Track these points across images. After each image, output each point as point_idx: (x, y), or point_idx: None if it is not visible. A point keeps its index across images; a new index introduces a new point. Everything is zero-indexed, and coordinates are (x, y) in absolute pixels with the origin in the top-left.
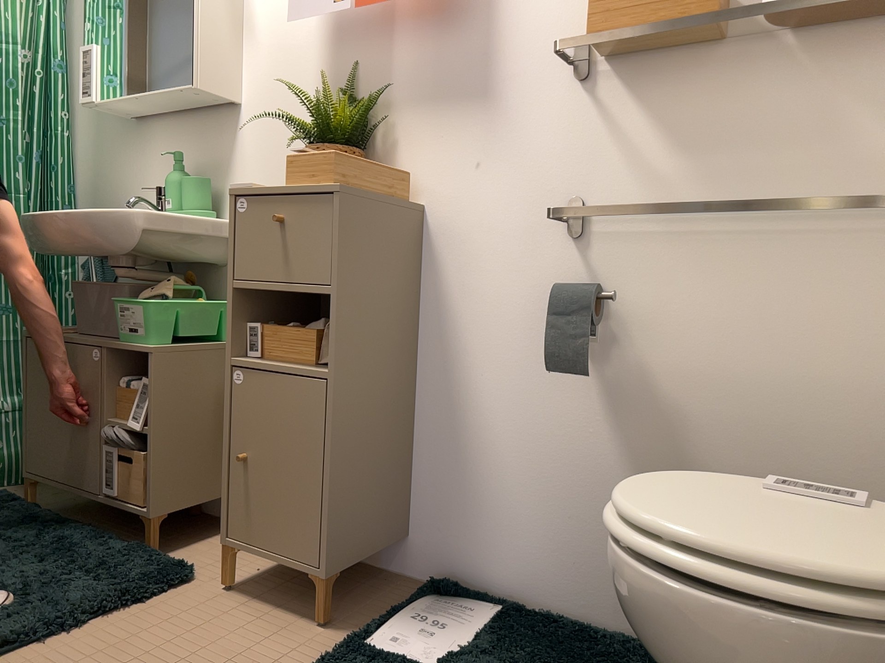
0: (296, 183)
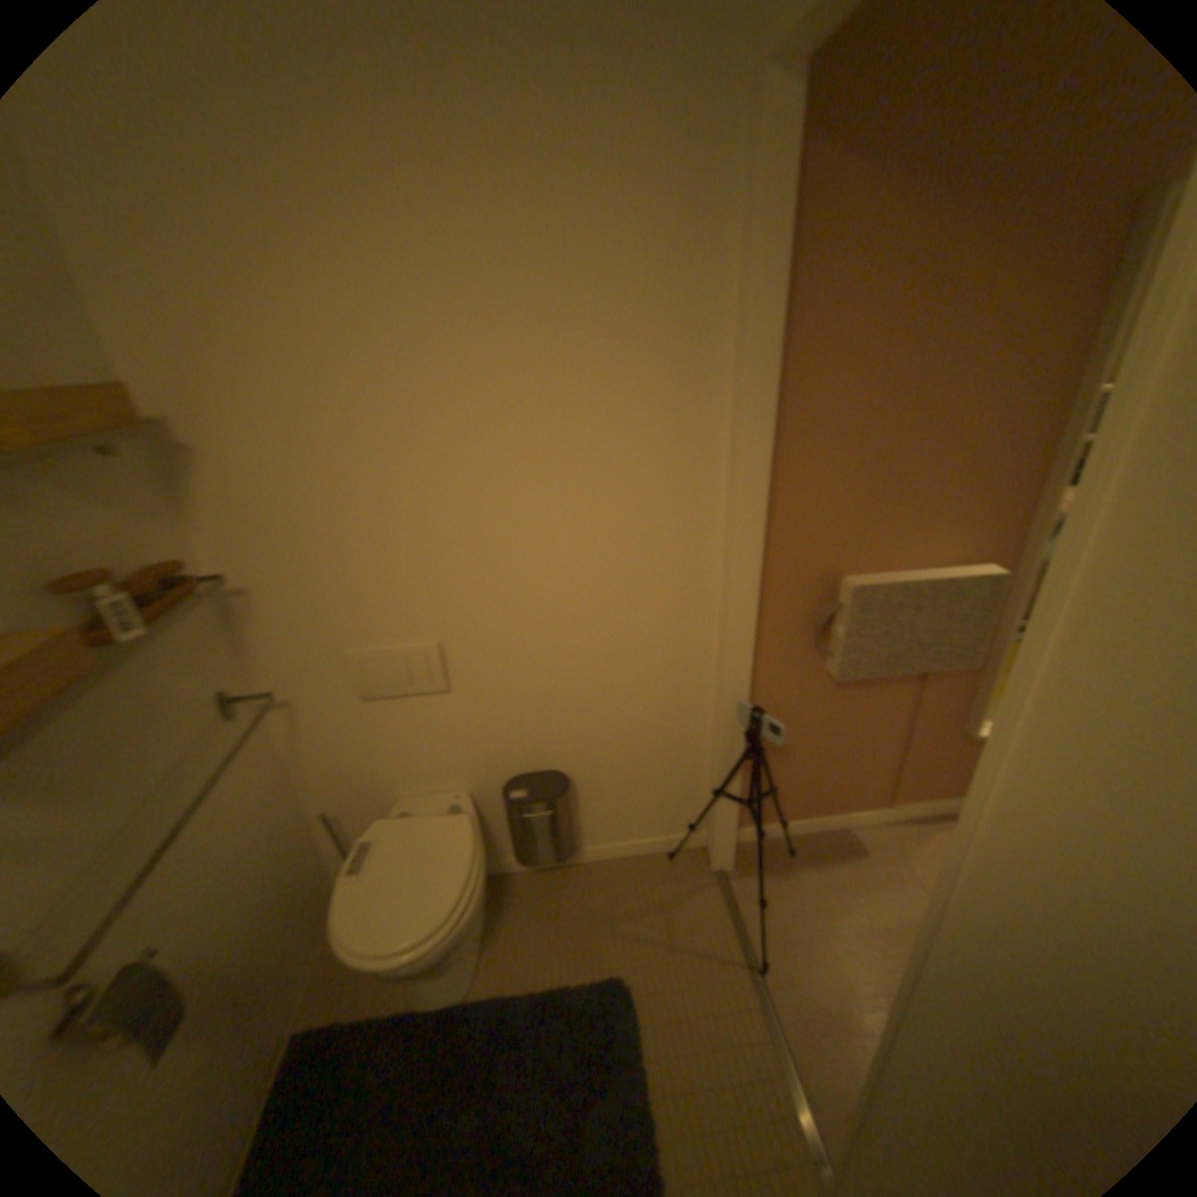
0: None
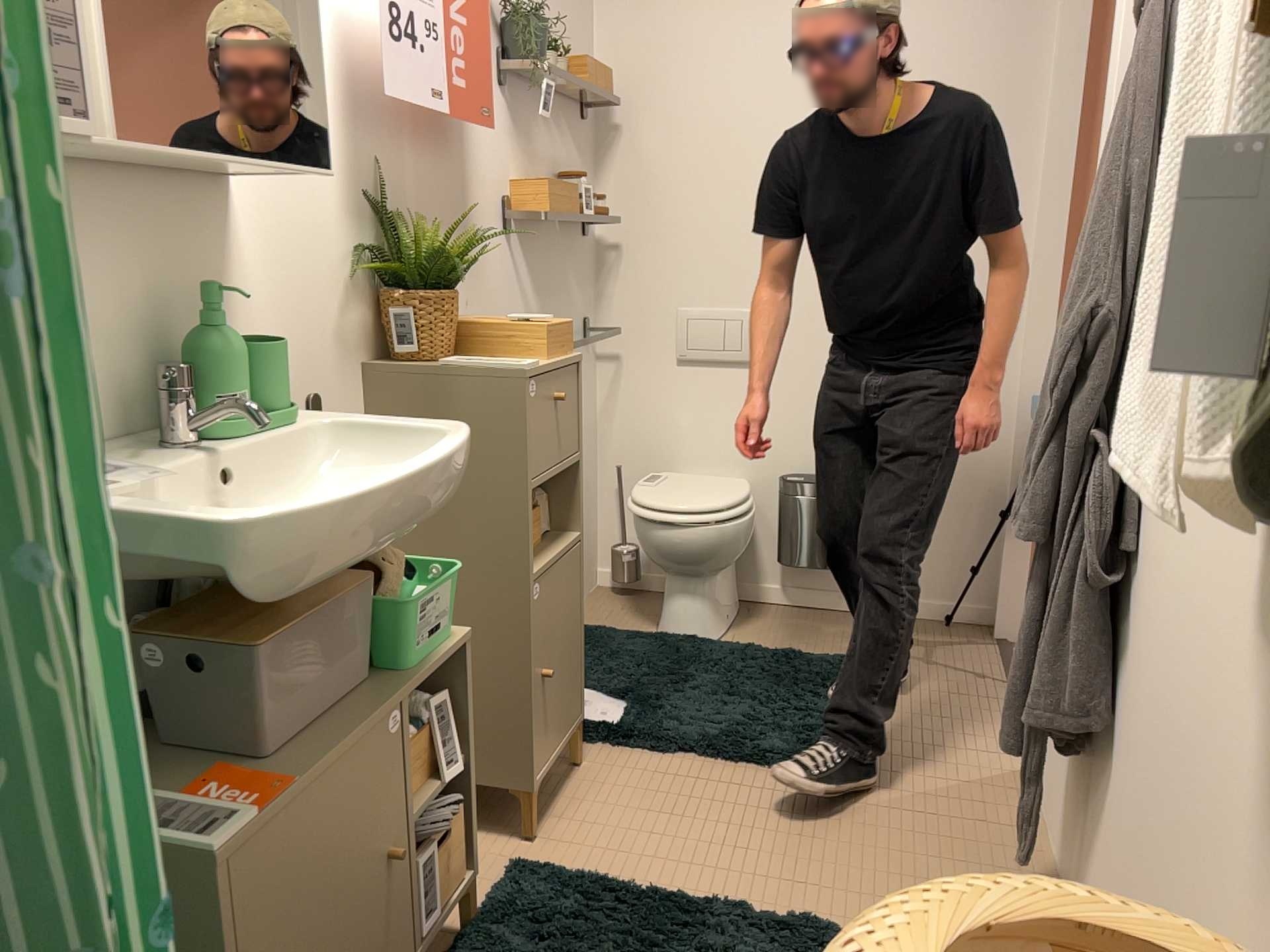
0: (560, 358)
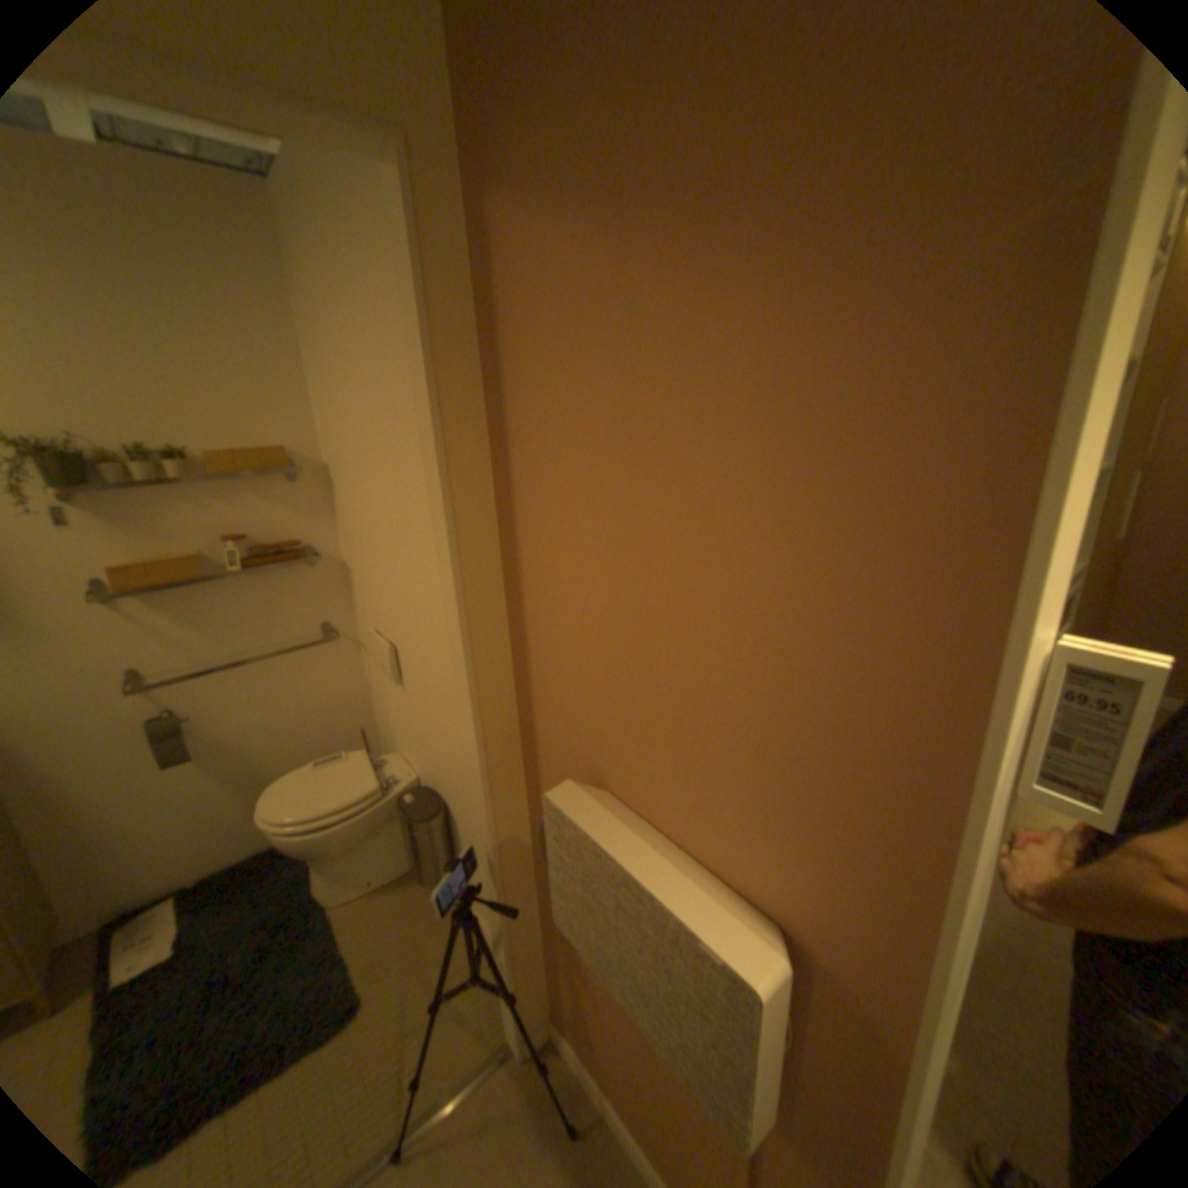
0: None
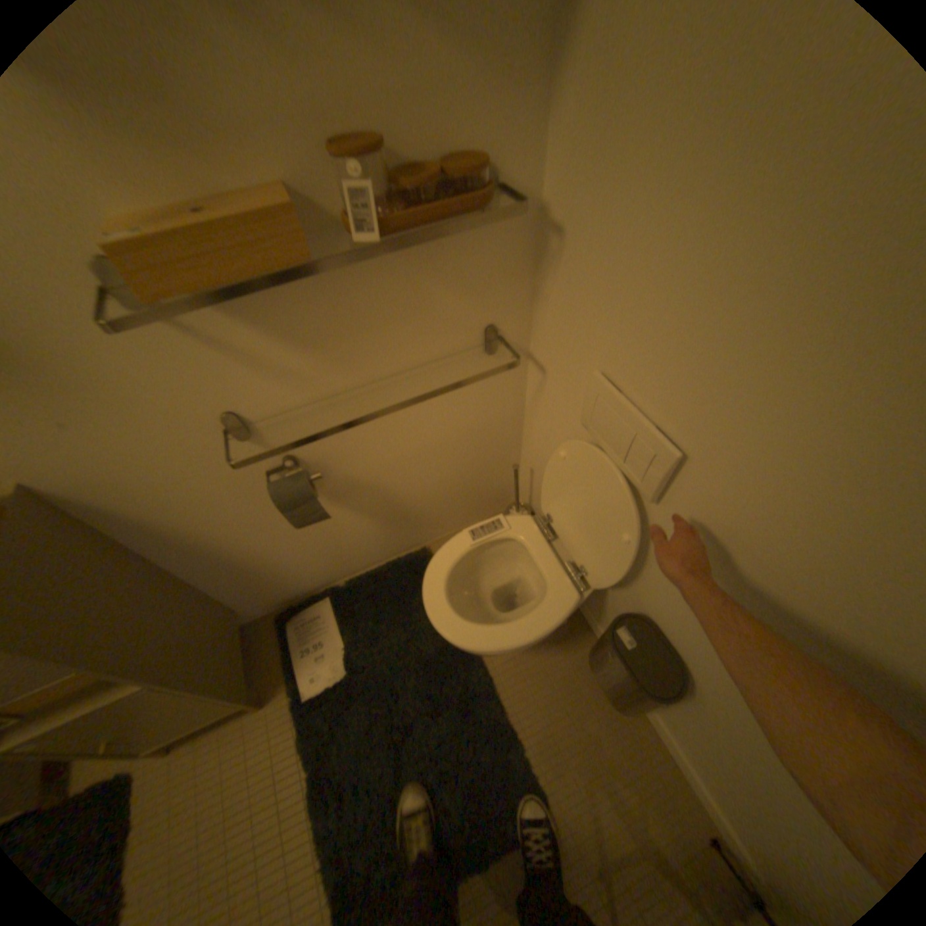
0: None
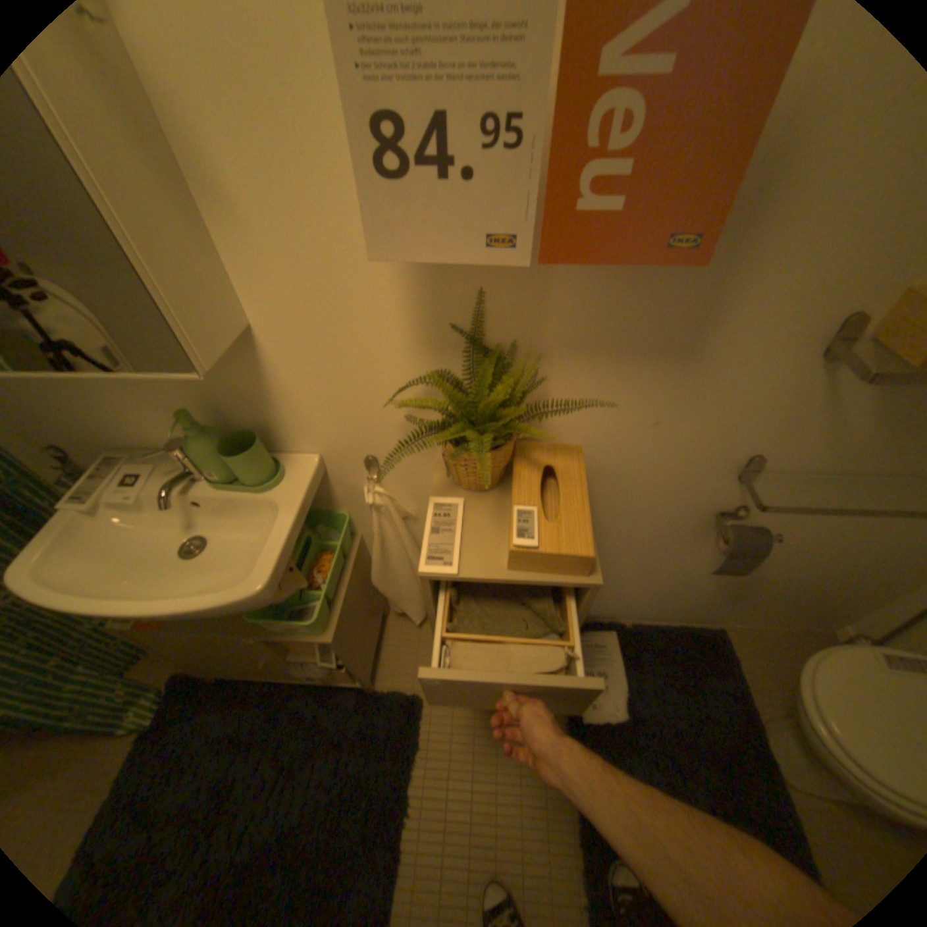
0: (530, 572)
